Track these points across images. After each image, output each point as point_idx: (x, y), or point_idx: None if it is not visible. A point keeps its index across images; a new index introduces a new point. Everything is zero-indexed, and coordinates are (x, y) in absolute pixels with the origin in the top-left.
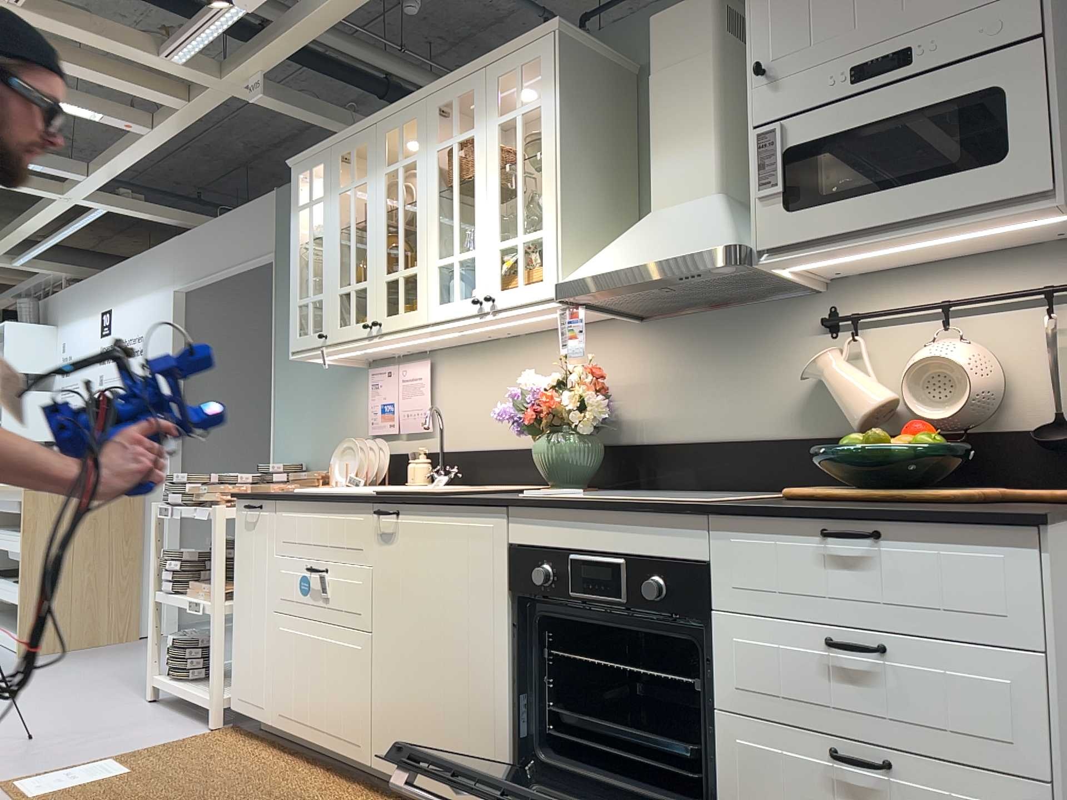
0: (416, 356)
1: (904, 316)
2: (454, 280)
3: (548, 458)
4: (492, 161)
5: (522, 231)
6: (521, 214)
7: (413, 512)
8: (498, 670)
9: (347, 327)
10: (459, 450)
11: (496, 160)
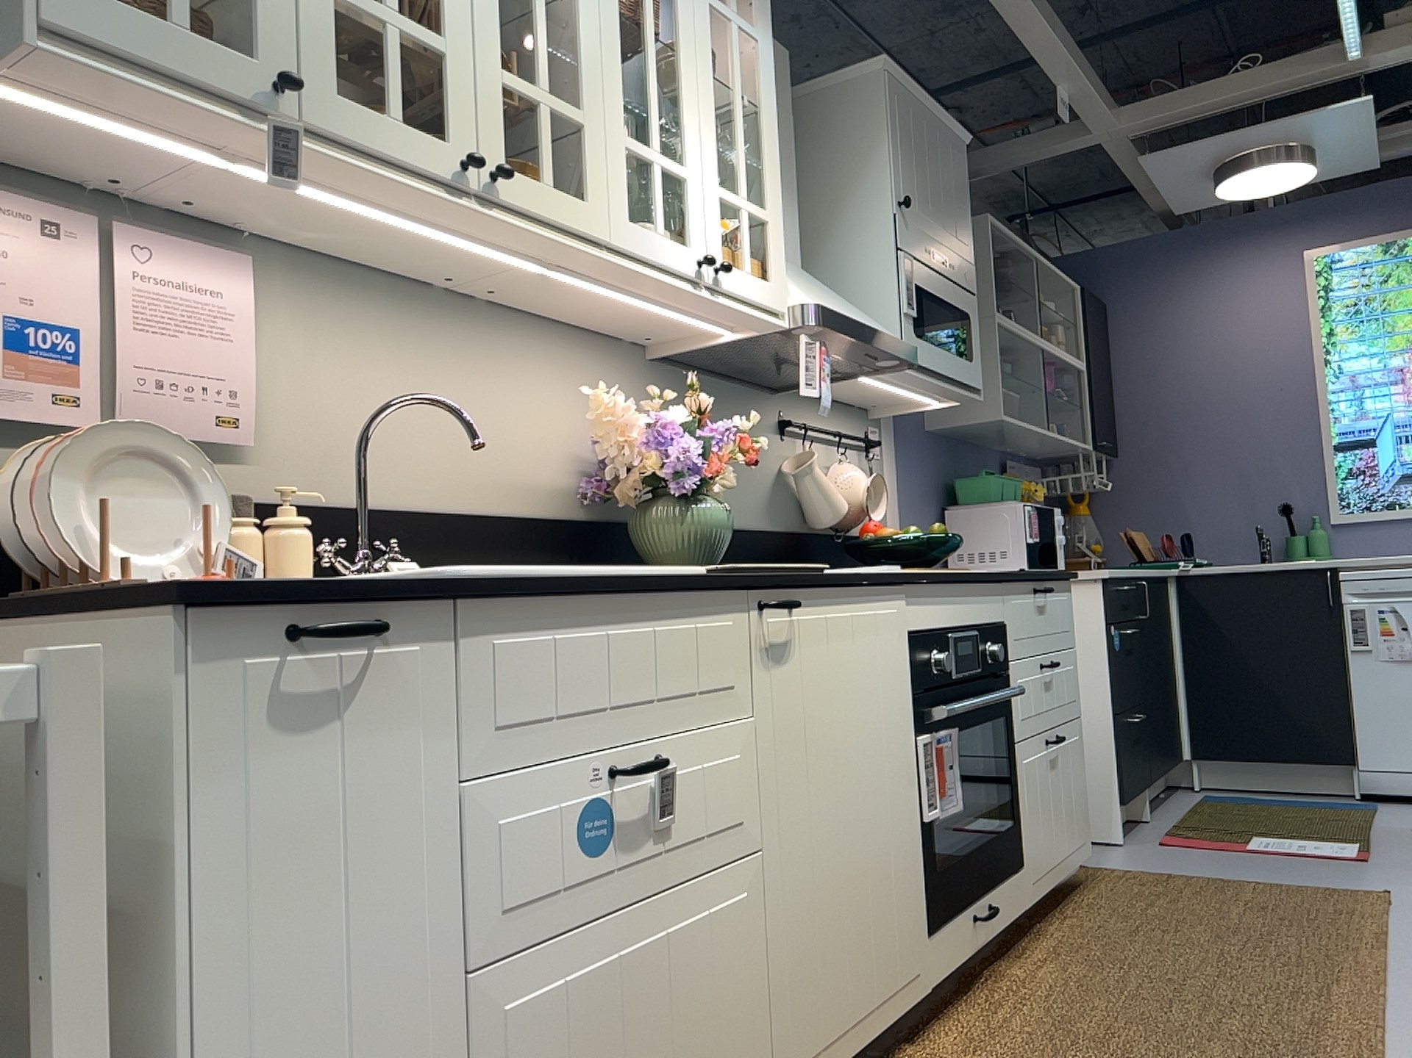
0: (167, 225)
1: (816, 435)
2: (655, 196)
3: (707, 532)
4: (706, 53)
5: (749, 197)
6: (746, 170)
7: (815, 600)
8: (913, 799)
9: (375, 114)
10: (339, 503)
11: (712, 57)
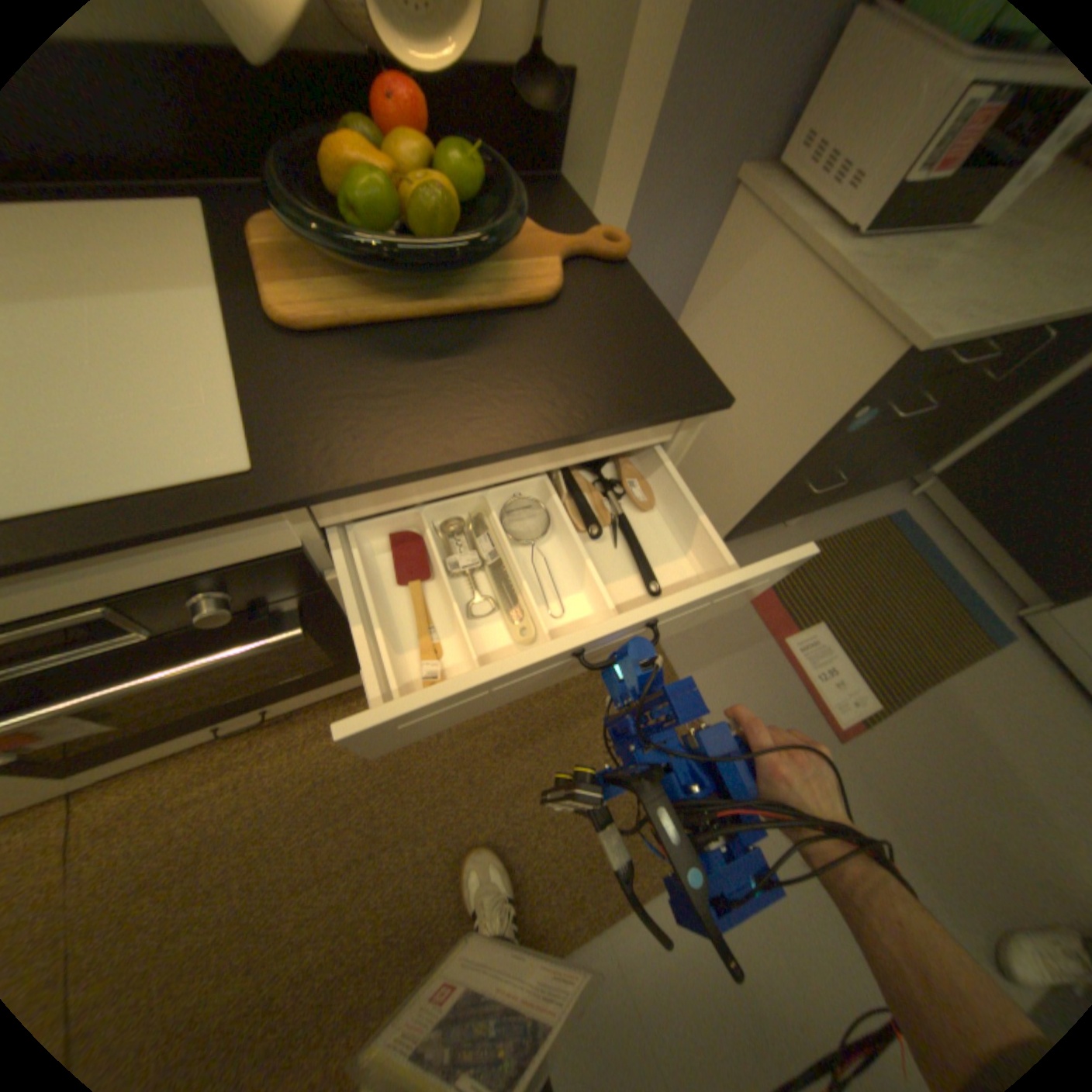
0: None
1: None
2: None
3: None
4: None
5: None
6: None
7: None
8: None
9: None
10: None
11: None
